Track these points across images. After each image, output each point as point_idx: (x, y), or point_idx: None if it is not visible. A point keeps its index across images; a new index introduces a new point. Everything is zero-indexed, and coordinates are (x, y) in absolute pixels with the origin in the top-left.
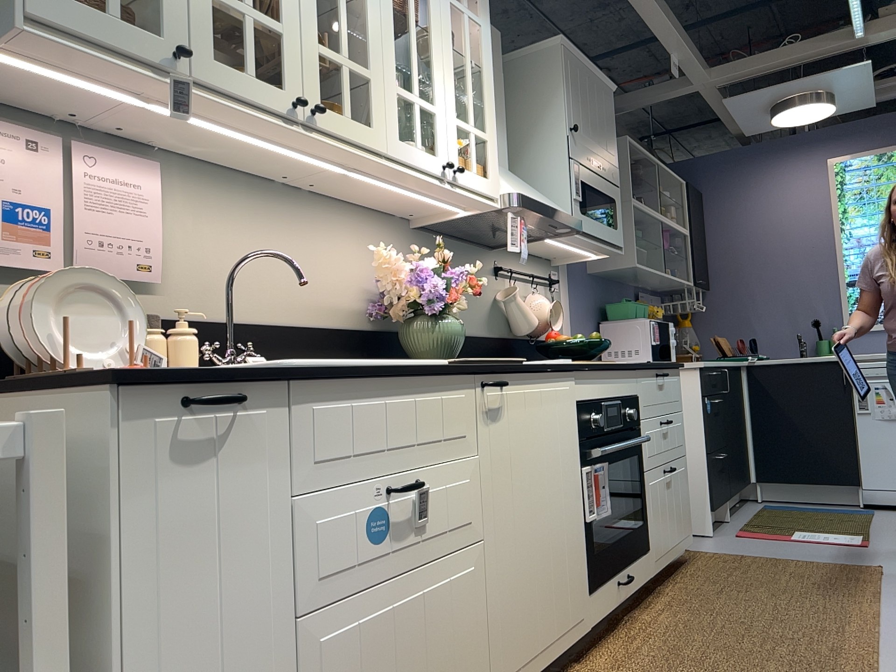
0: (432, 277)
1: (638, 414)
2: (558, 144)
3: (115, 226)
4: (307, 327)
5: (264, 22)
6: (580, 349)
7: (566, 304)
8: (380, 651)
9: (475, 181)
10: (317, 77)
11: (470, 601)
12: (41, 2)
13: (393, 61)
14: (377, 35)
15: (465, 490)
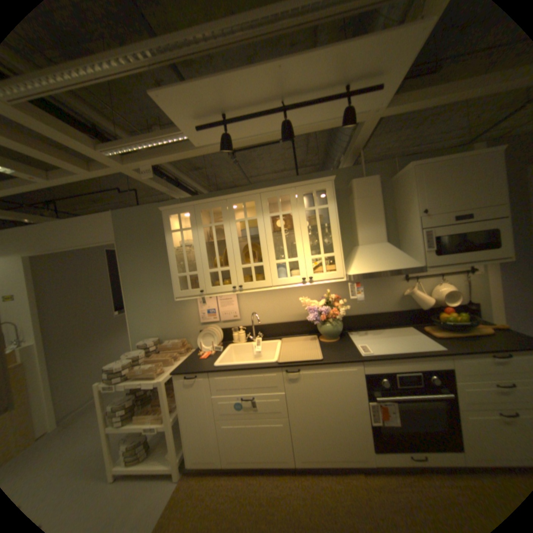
0: (327, 306)
1: (451, 380)
2: (417, 221)
3: (227, 309)
4: (287, 322)
5: (224, 270)
6: (450, 325)
7: (493, 280)
8: (242, 436)
9: (324, 277)
10: (242, 275)
11: (281, 435)
12: (178, 295)
13: (273, 254)
14: (265, 249)
15: (277, 403)
